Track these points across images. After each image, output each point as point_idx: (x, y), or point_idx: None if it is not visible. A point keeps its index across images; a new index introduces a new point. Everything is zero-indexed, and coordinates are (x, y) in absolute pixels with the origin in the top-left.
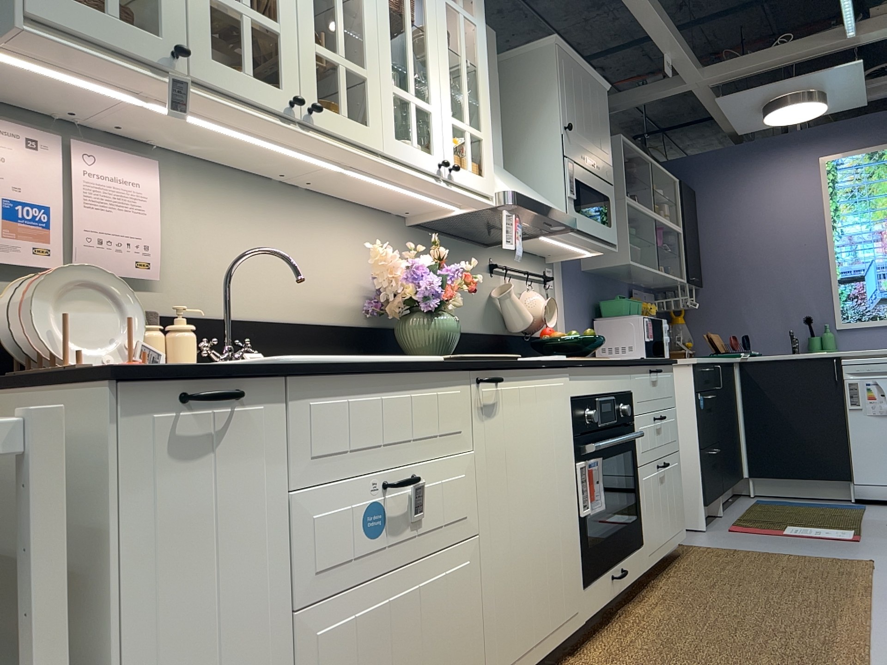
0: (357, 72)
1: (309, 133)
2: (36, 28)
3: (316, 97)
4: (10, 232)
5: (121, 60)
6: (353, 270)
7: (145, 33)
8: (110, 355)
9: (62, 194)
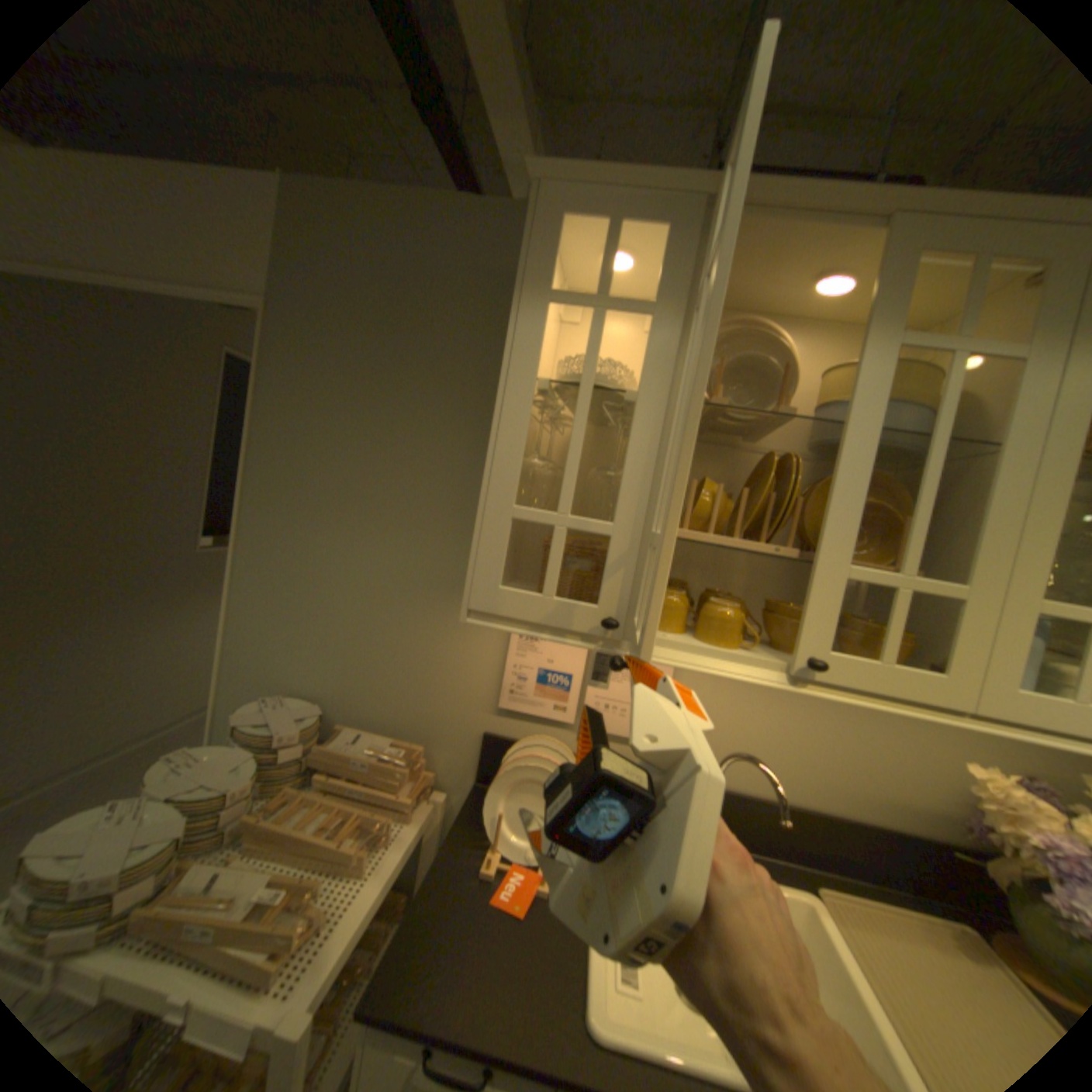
0: (945, 592)
1: (806, 688)
2: (482, 617)
3: (832, 640)
4: (540, 692)
5: (554, 632)
6: (946, 784)
7: (583, 603)
8: (528, 858)
9: (584, 664)
